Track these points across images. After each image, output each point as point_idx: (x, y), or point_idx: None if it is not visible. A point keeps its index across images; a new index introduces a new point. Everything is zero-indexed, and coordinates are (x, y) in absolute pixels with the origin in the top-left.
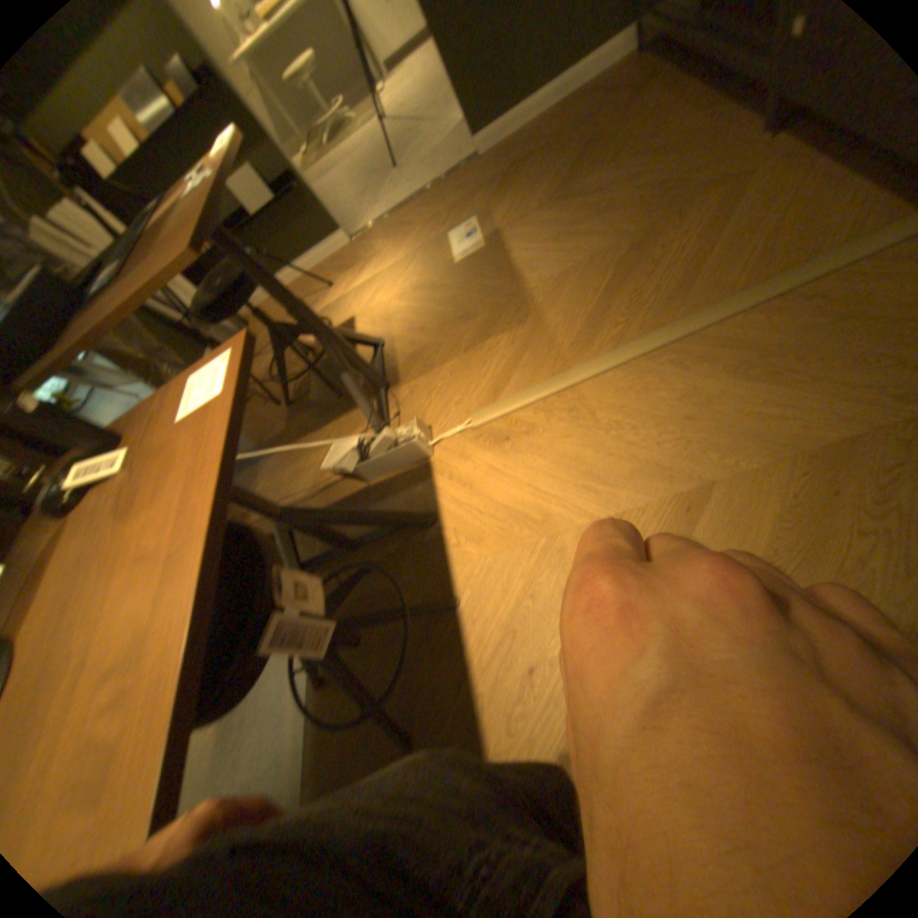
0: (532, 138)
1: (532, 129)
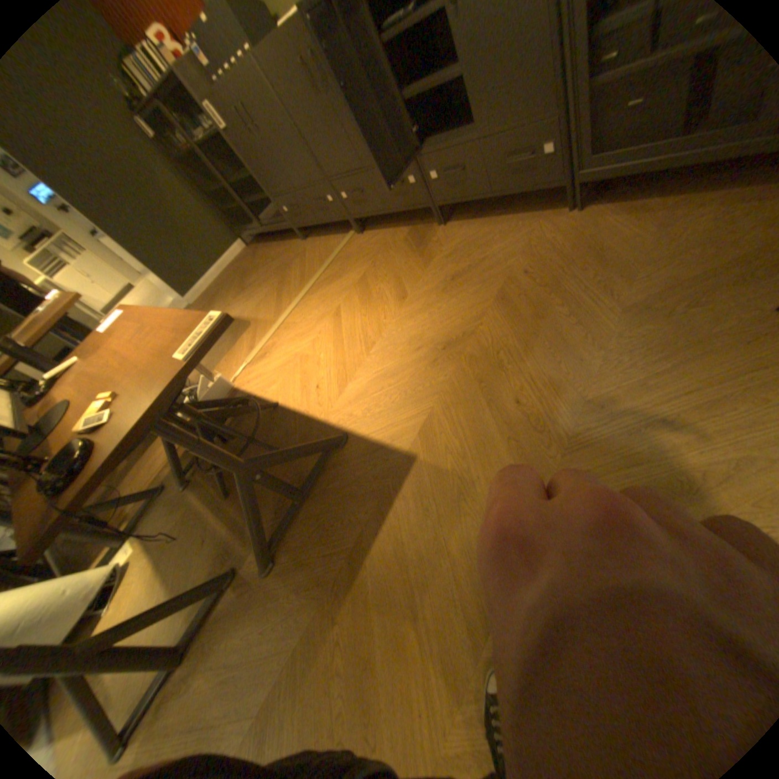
0: (217, 285)
1: (215, 284)
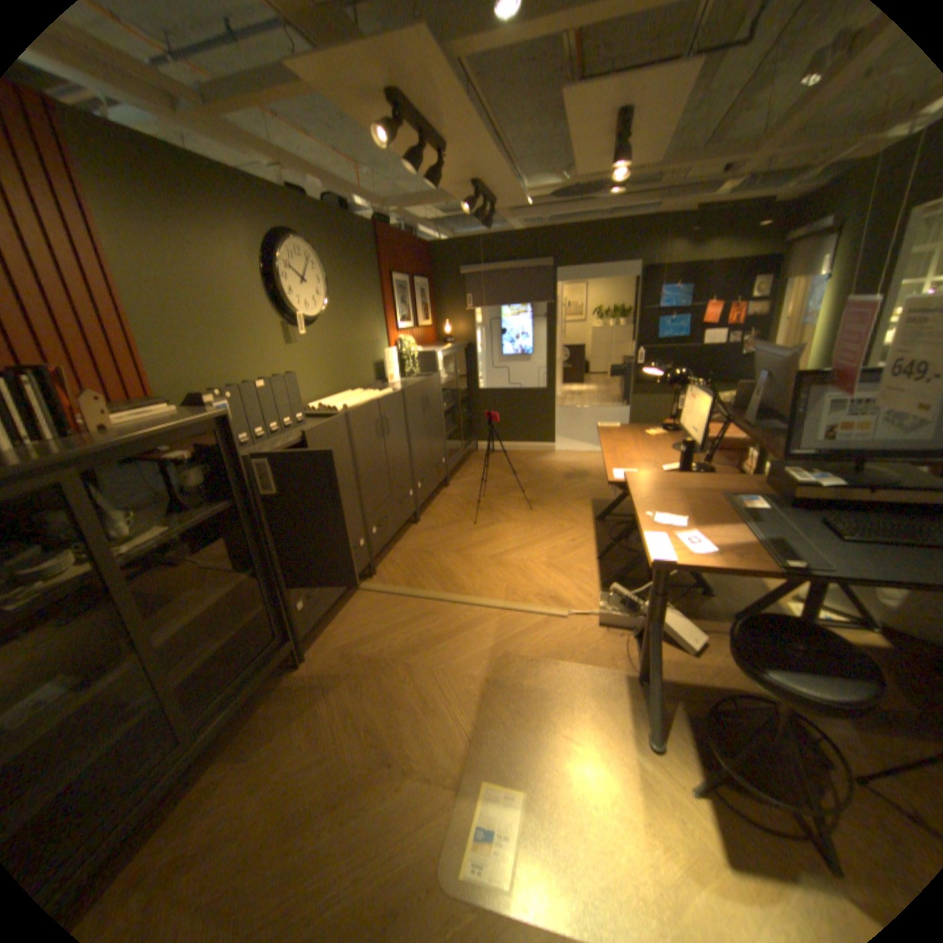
0: None
1: None
